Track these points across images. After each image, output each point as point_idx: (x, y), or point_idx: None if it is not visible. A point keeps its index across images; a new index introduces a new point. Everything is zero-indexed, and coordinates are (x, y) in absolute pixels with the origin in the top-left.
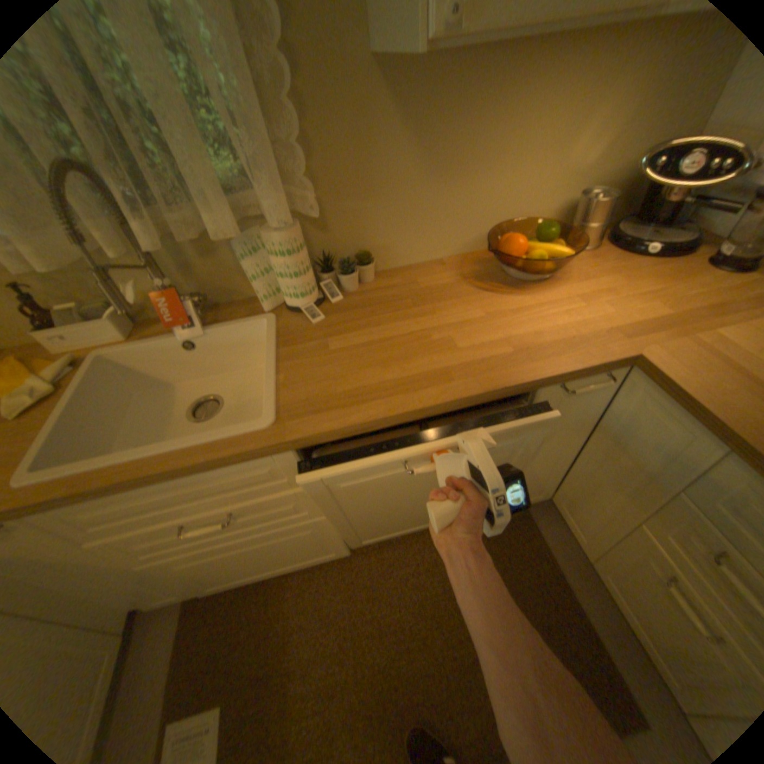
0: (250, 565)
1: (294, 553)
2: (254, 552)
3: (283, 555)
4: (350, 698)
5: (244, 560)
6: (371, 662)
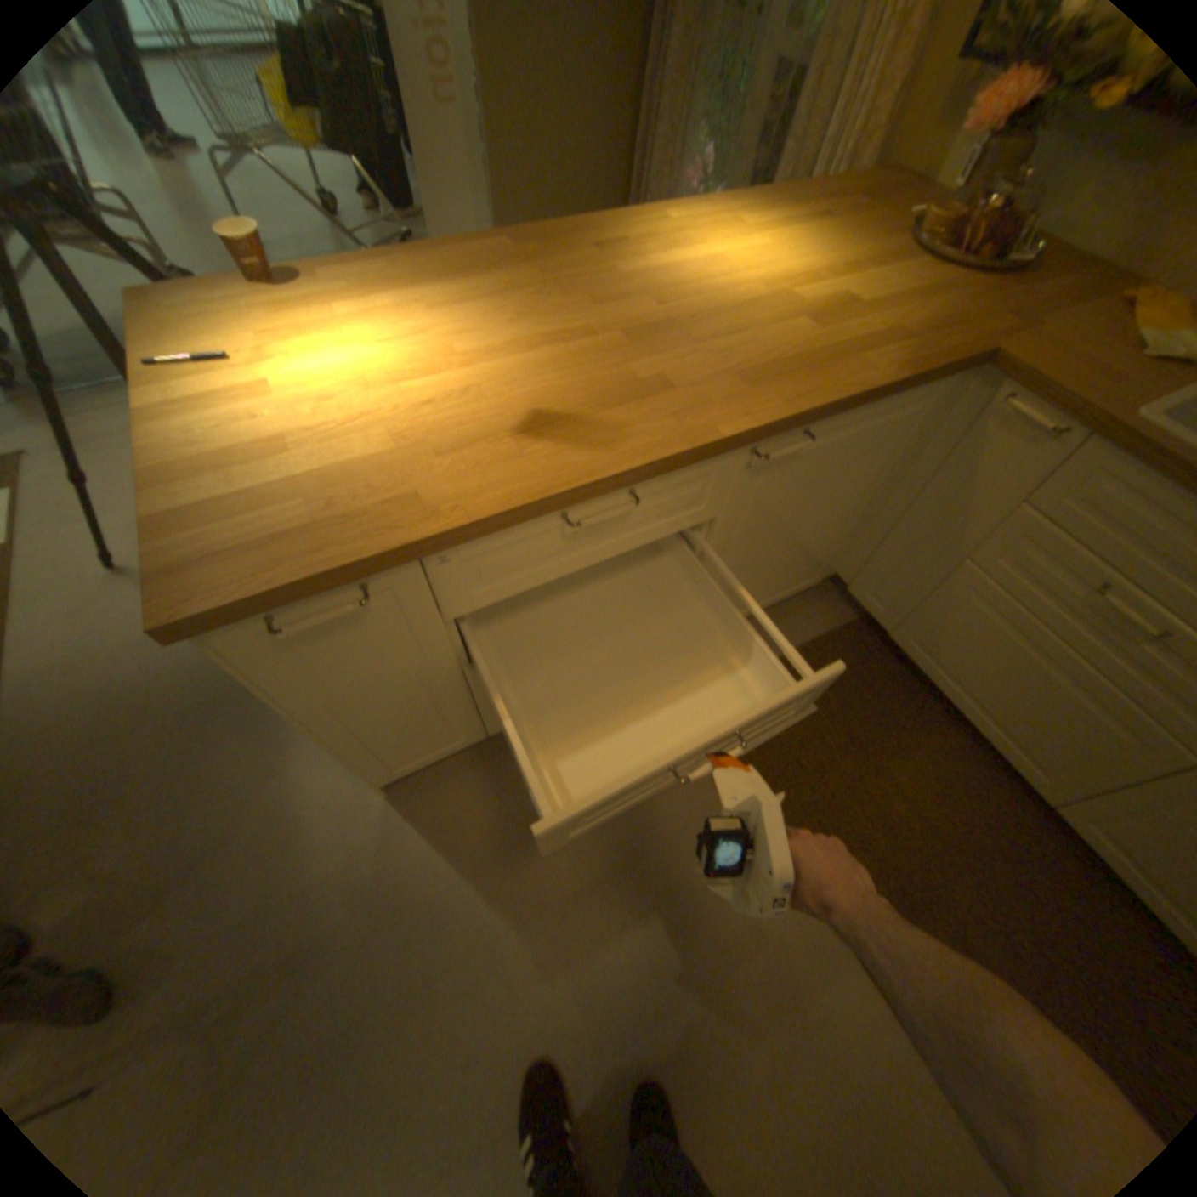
0: (997, 681)
1: (1048, 731)
2: (1042, 680)
3: (1035, 719)
4: (907, 865)
5: (1010, 673)
6: (951, 884)
